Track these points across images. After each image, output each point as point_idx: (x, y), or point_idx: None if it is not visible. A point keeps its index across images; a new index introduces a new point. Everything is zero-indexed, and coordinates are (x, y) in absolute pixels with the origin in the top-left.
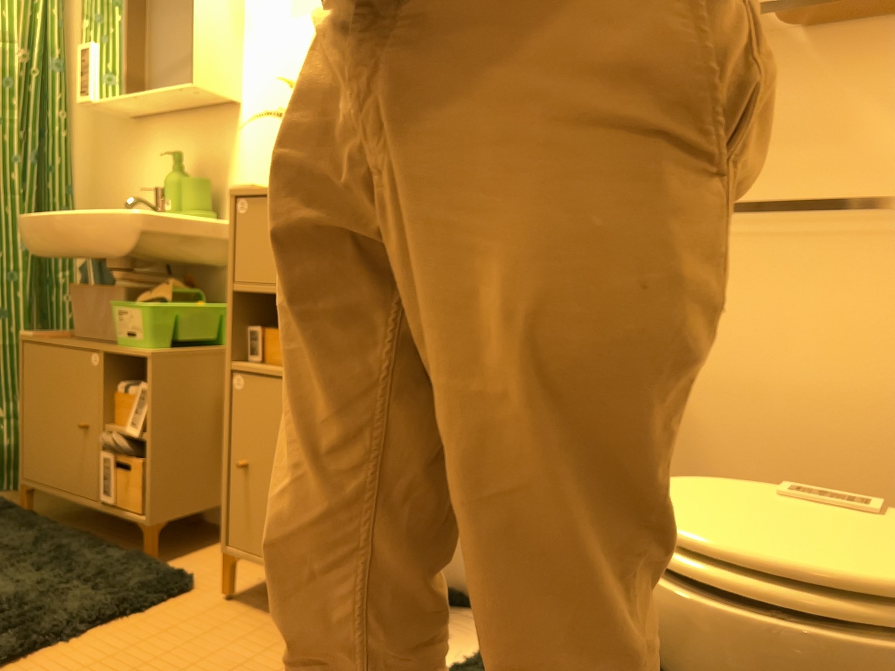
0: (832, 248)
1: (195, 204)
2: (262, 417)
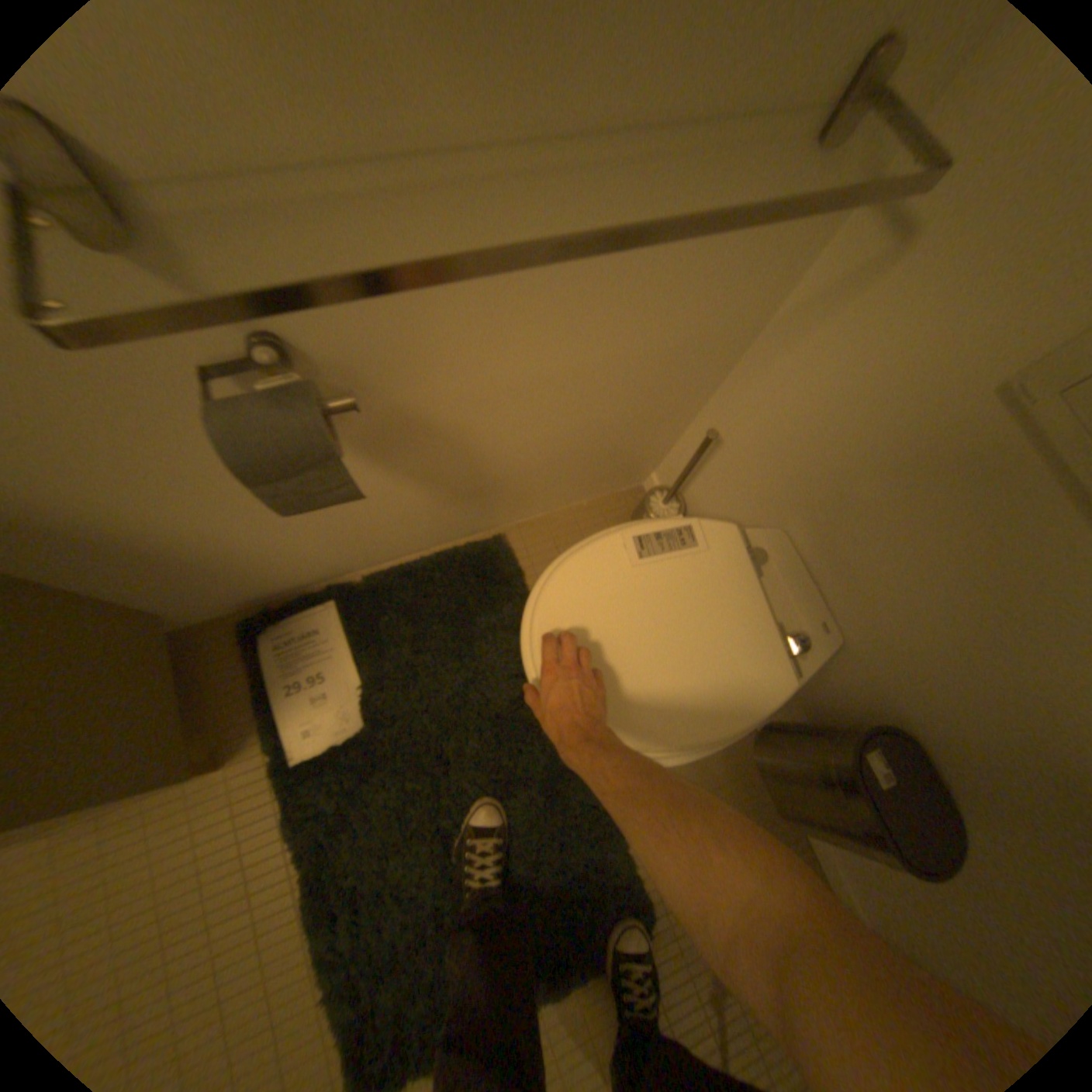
0: (668, 175)
1: None
2: None
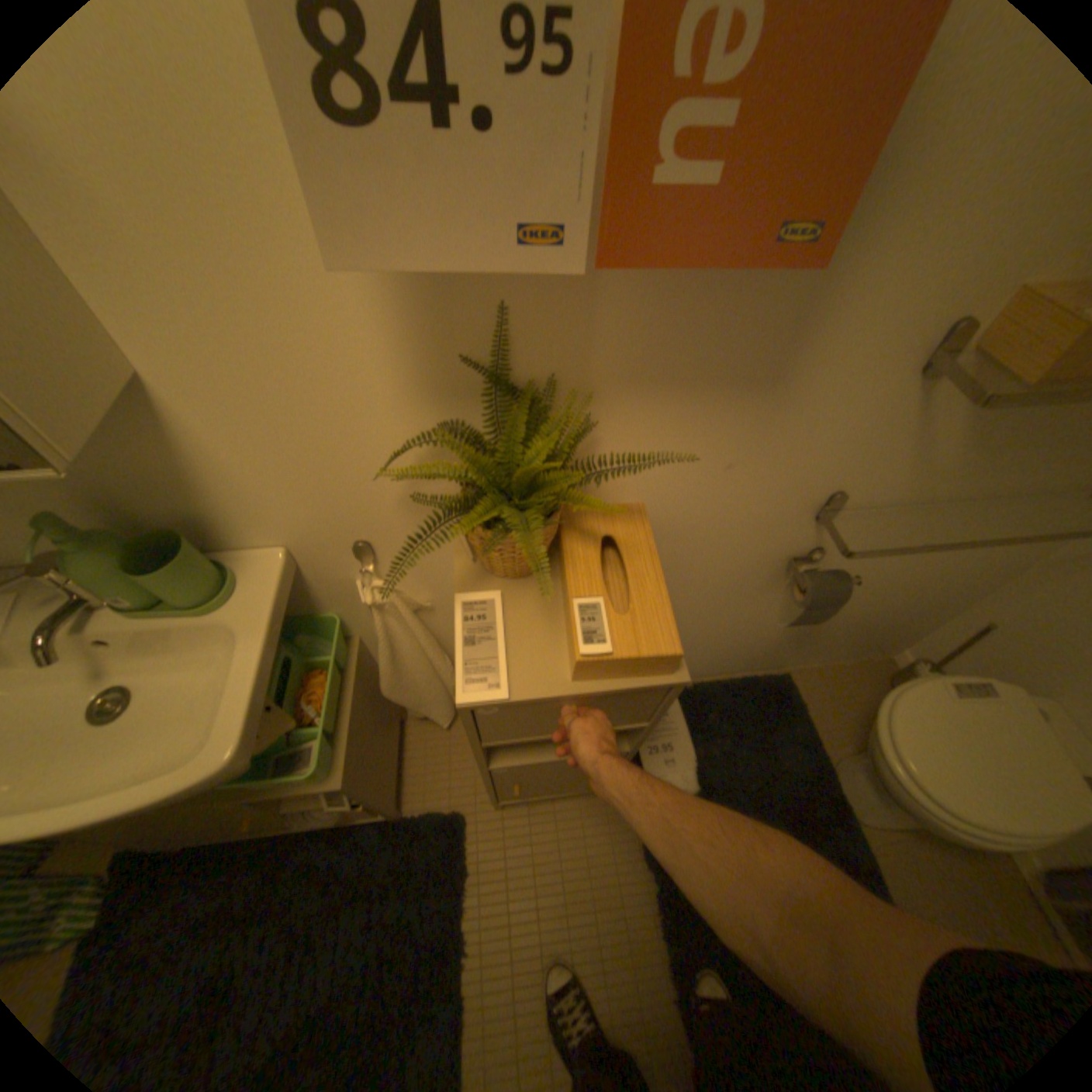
0: (1016, 507)
1: (197, 589)
2: (538, 773)
